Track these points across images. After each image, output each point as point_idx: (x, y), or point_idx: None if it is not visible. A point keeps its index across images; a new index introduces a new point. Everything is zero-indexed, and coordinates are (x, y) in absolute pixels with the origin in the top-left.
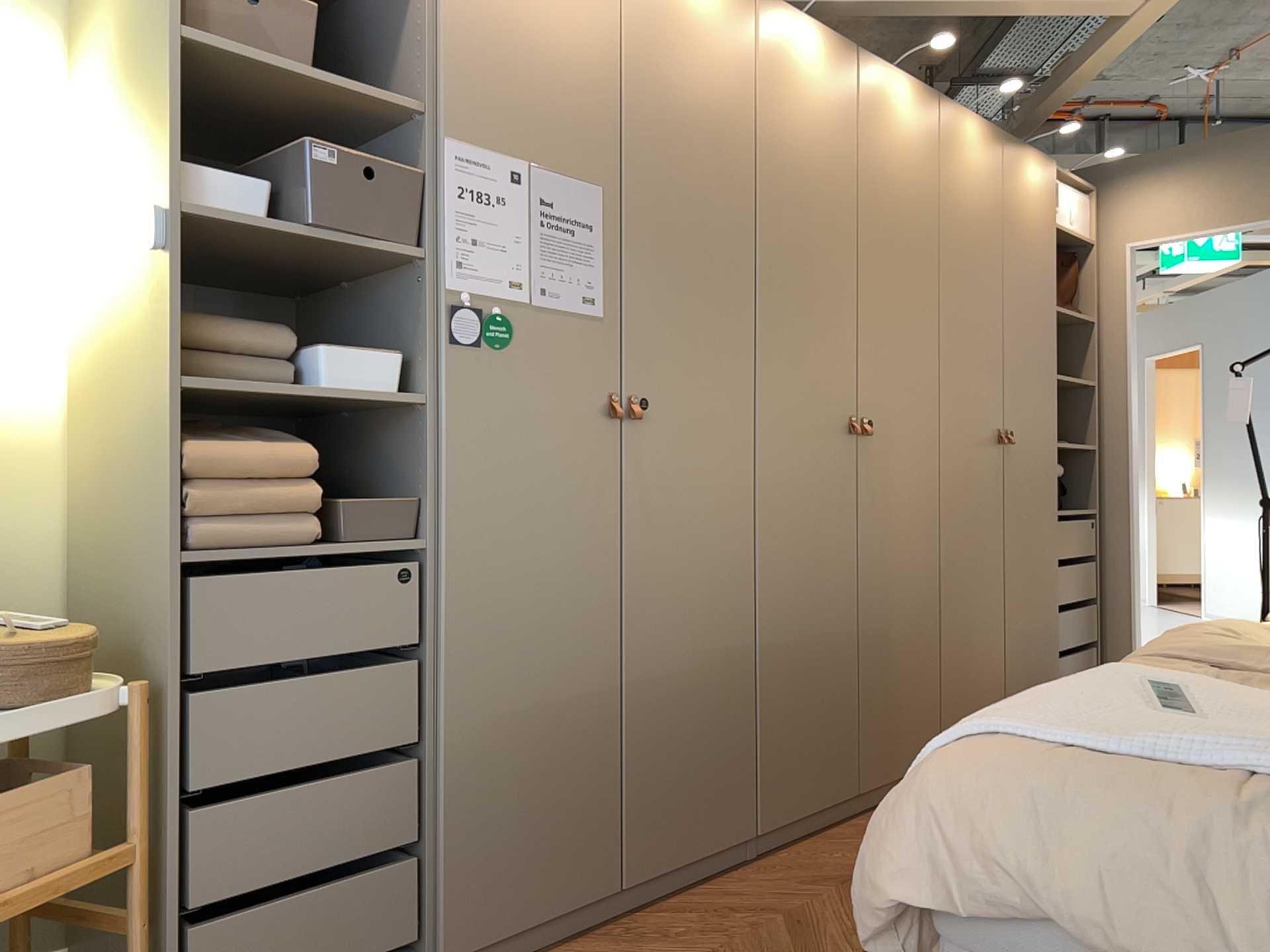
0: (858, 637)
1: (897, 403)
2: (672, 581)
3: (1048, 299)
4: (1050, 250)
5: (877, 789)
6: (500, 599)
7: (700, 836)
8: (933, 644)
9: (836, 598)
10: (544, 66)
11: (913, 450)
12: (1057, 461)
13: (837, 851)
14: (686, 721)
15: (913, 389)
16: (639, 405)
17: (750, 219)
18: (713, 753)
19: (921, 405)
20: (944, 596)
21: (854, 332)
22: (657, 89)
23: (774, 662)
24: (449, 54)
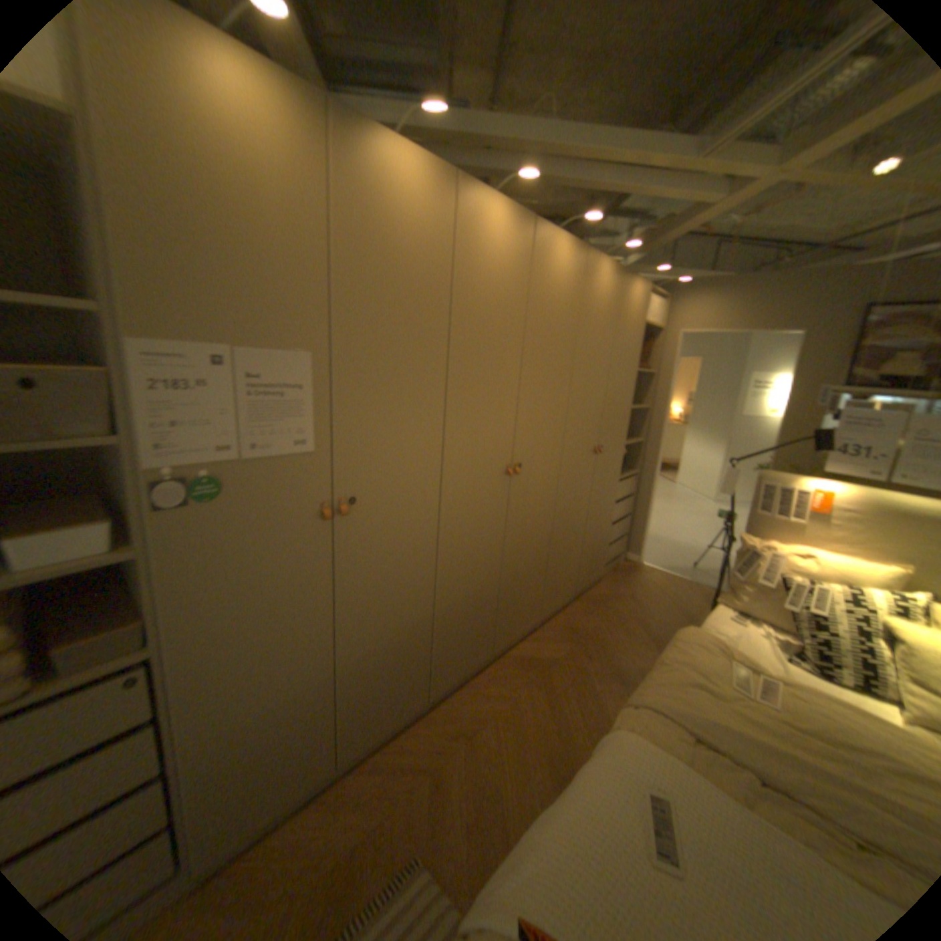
0: (499, 582)
1: (537, 451)
2: (375, 601)
3: (633, 362)
4: (640, 333)
5: (503, 649)
6: (230, 663)
7: (392, 721)
8: (542, 571)
9: (487, 569)
10: (248, 257)
11: (544, 474)
12: (624, 449)
13: (473, 704)
14: (384, 670)
15: (548, 440)
16: (348, 506)
17: (443, 357)
18: (402, 678)
19: (551, 448)
20: (552, 545)
21: (513, 416)
22: (366, 267)
23: (445, 617)
24: (128, 255)
